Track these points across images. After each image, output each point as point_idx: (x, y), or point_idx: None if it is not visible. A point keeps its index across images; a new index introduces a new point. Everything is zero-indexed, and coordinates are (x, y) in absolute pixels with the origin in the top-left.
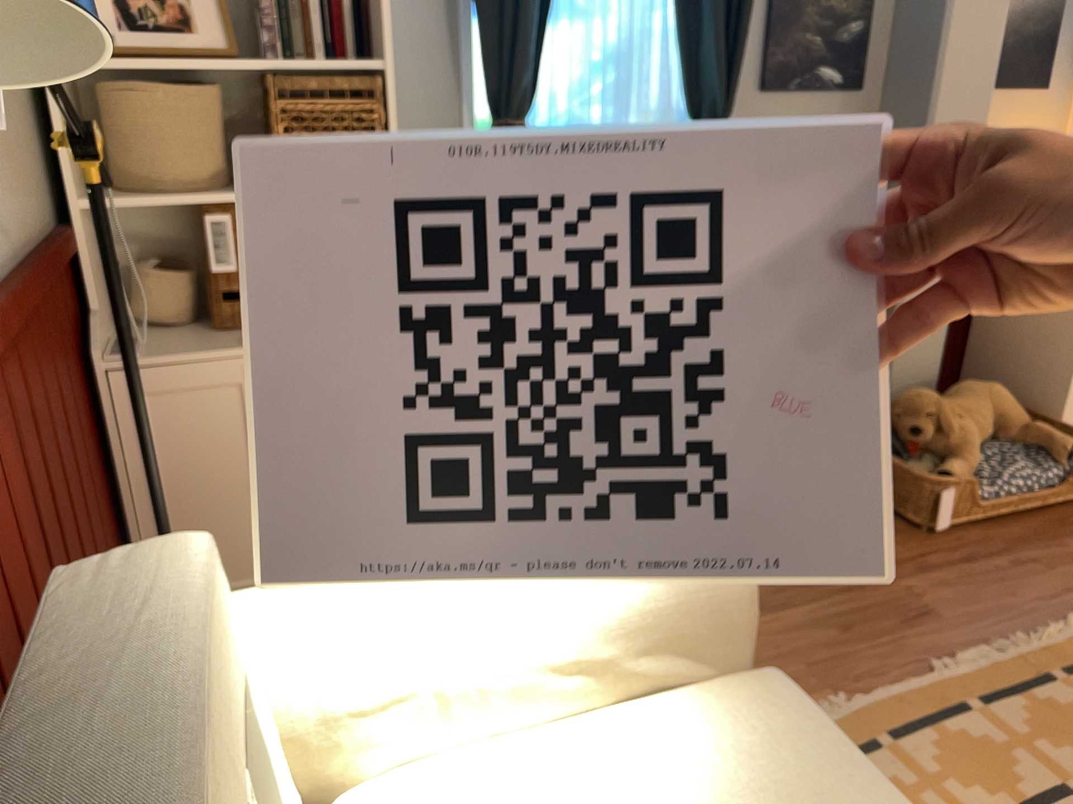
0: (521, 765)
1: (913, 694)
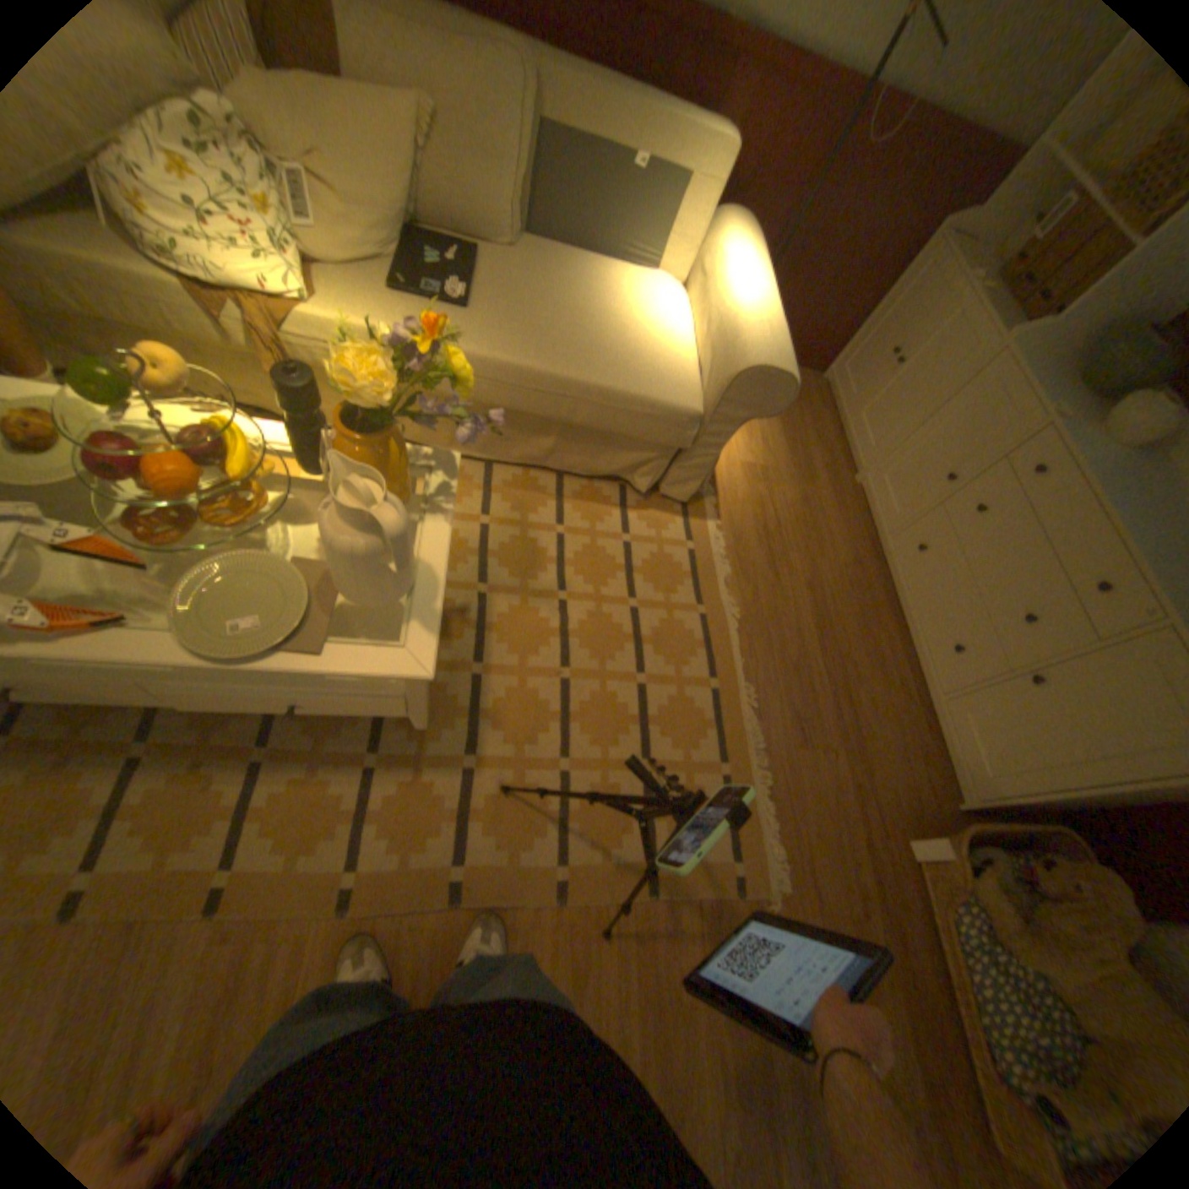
0: (676, 322)
1: (730, 658)
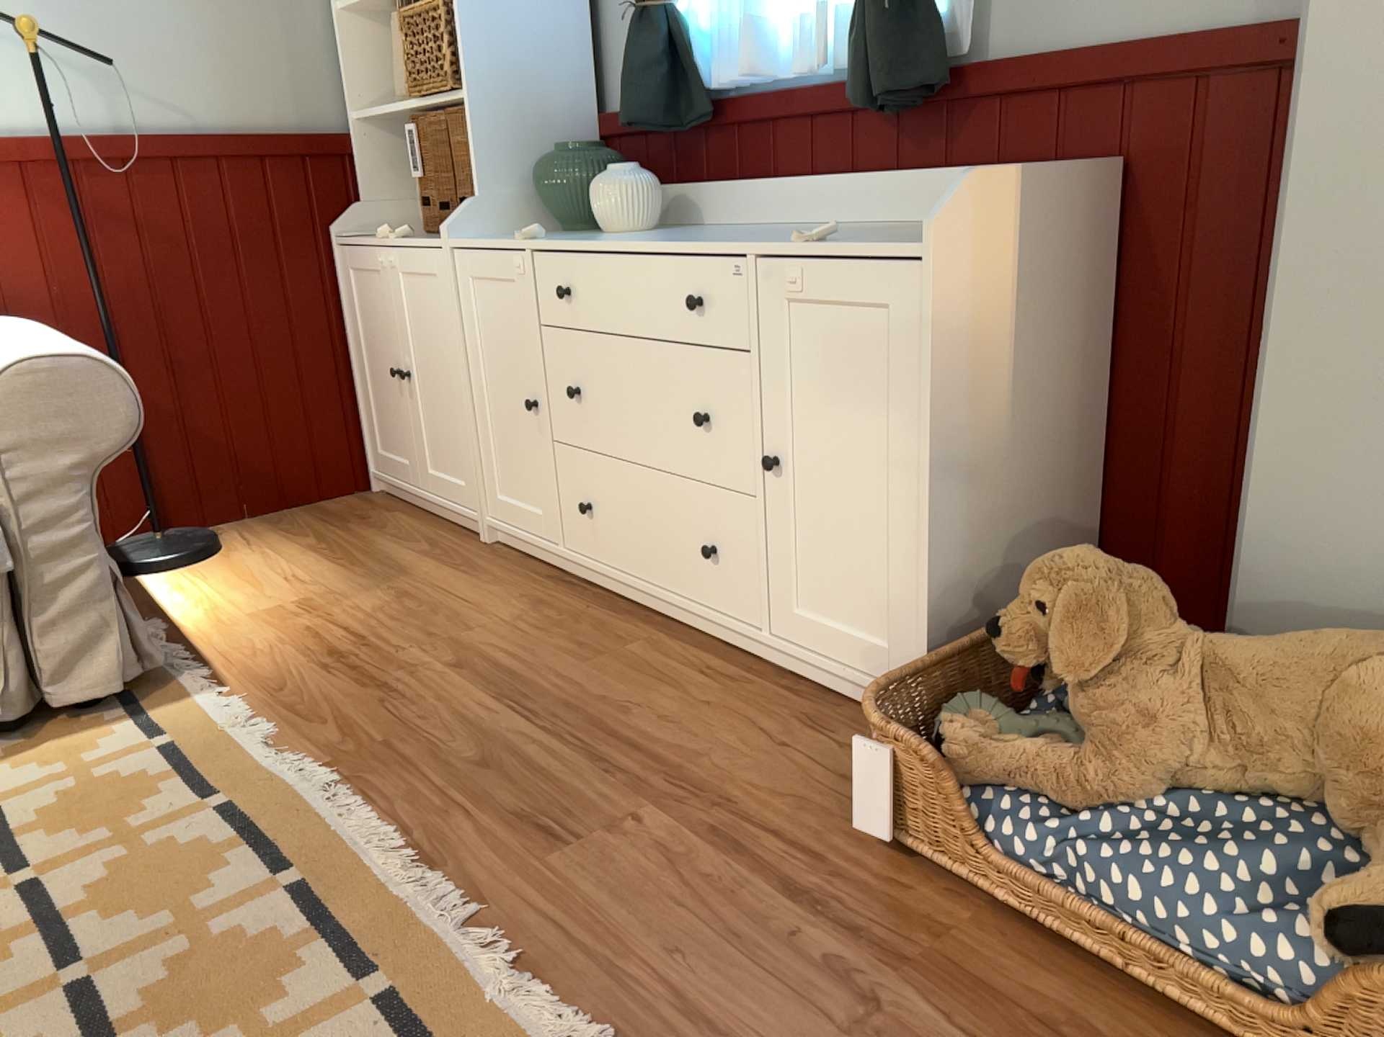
0: None
1: (315, 821)
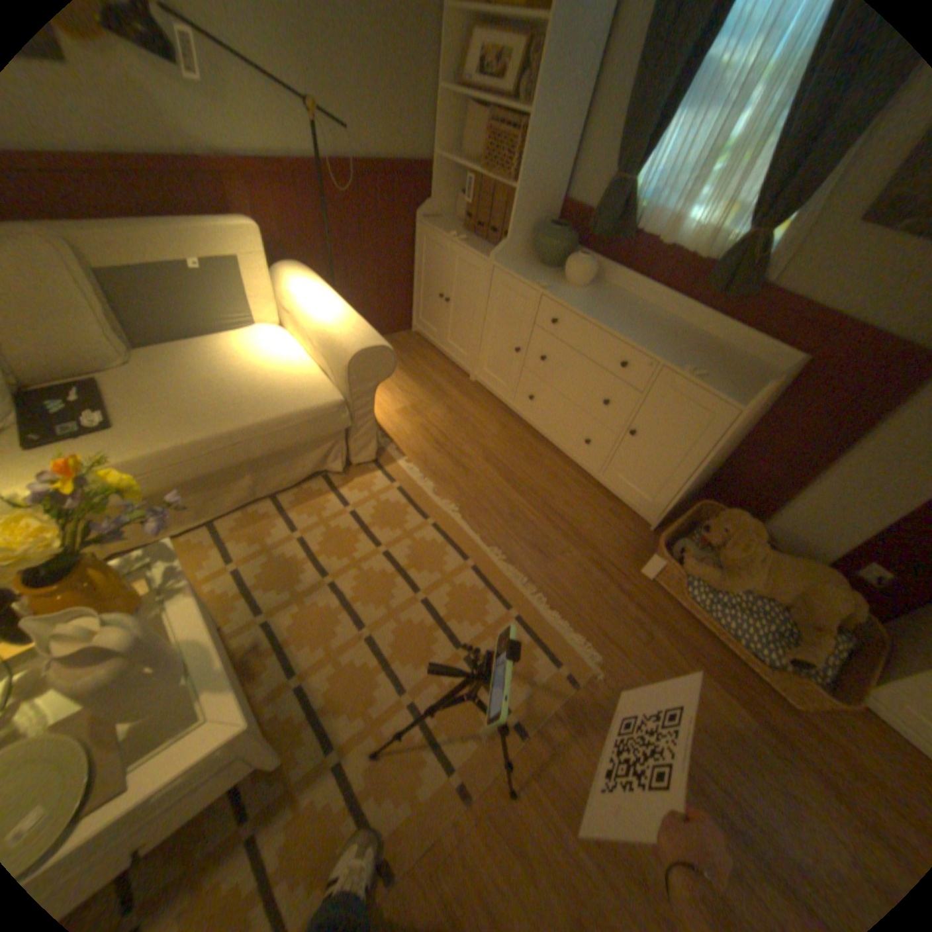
0: (287, 351)
1: (467, 538)
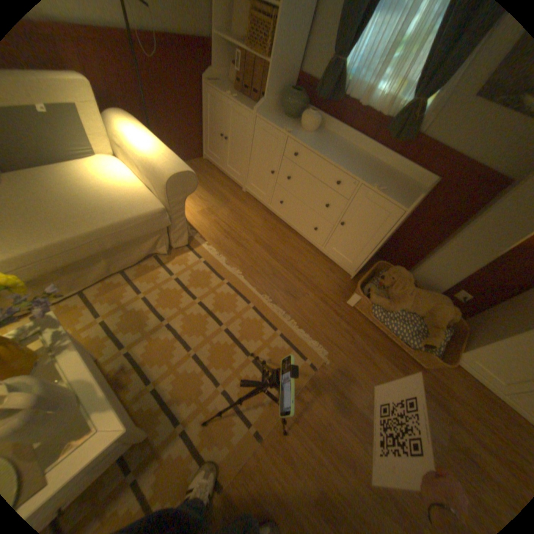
0: (121, 173)
1: (249, 290)
